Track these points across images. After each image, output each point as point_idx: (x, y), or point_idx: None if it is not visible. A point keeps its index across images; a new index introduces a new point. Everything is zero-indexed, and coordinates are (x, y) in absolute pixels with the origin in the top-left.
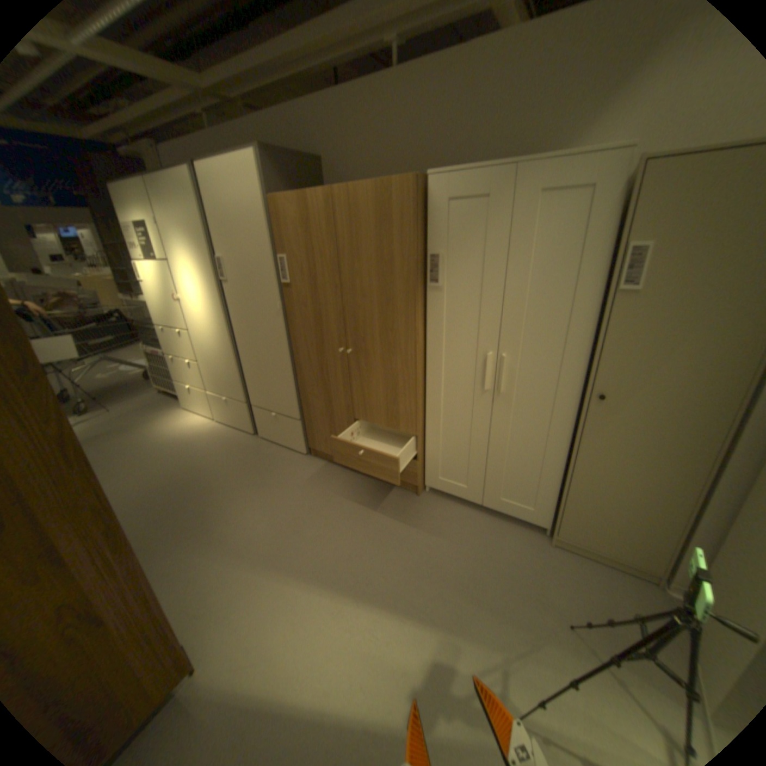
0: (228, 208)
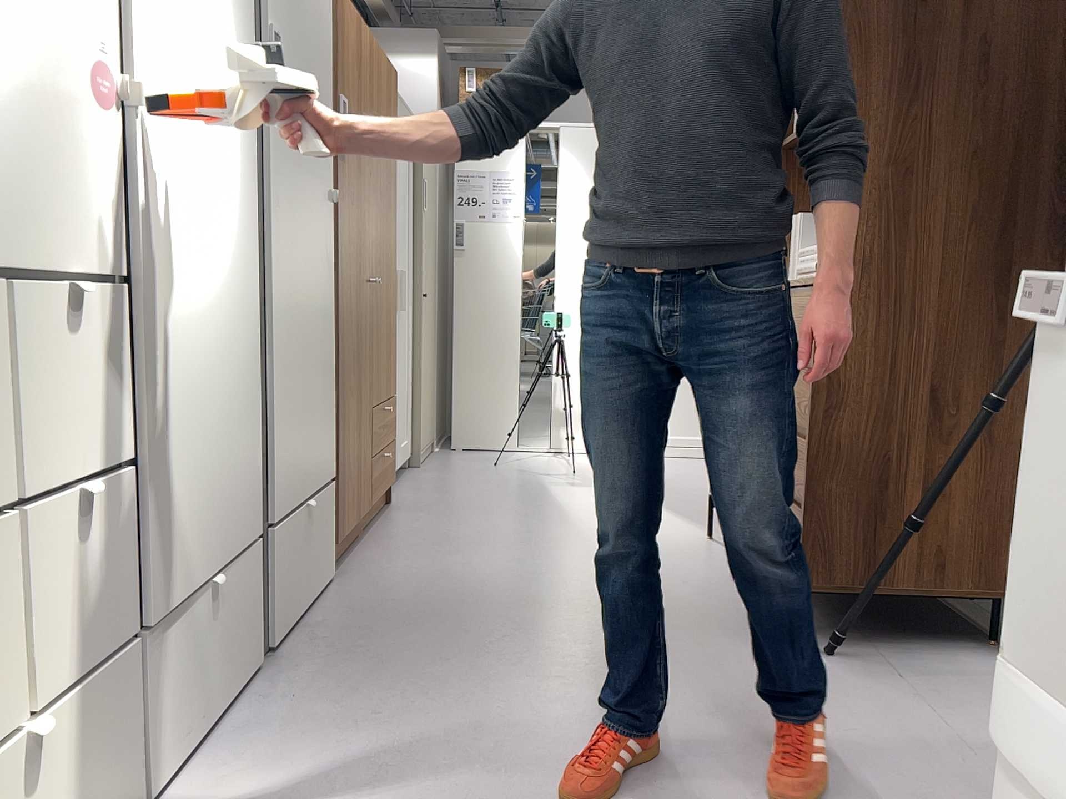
0: None
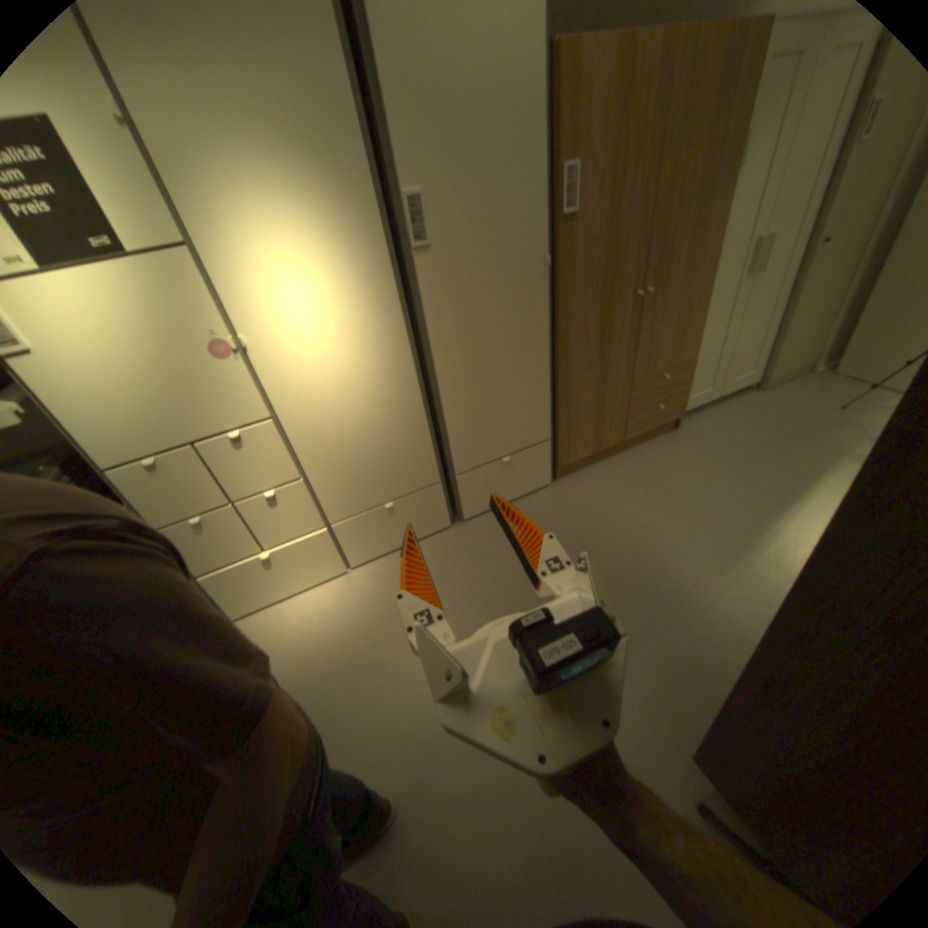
0: (455, 64)
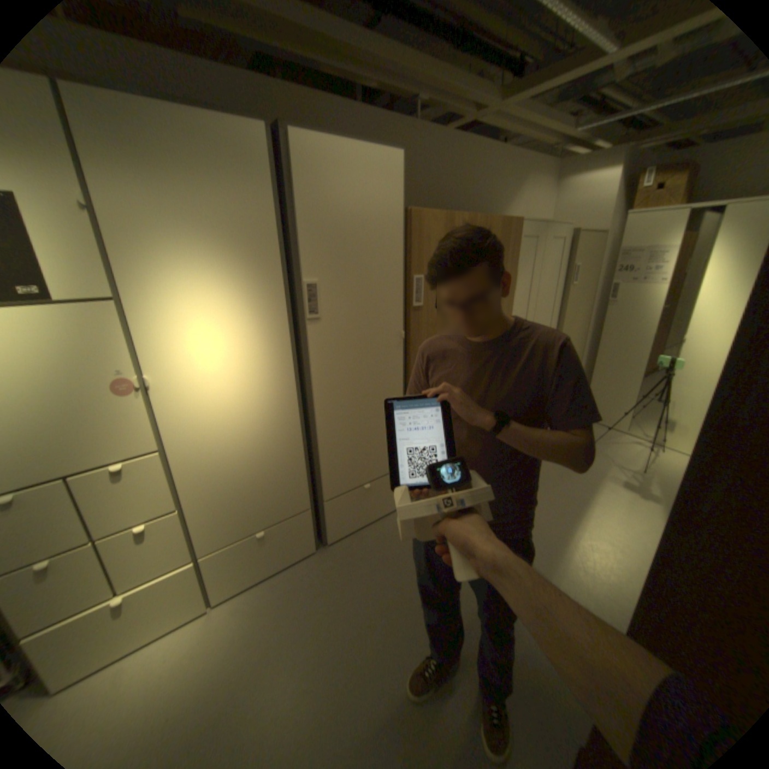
0: (347, 211)
